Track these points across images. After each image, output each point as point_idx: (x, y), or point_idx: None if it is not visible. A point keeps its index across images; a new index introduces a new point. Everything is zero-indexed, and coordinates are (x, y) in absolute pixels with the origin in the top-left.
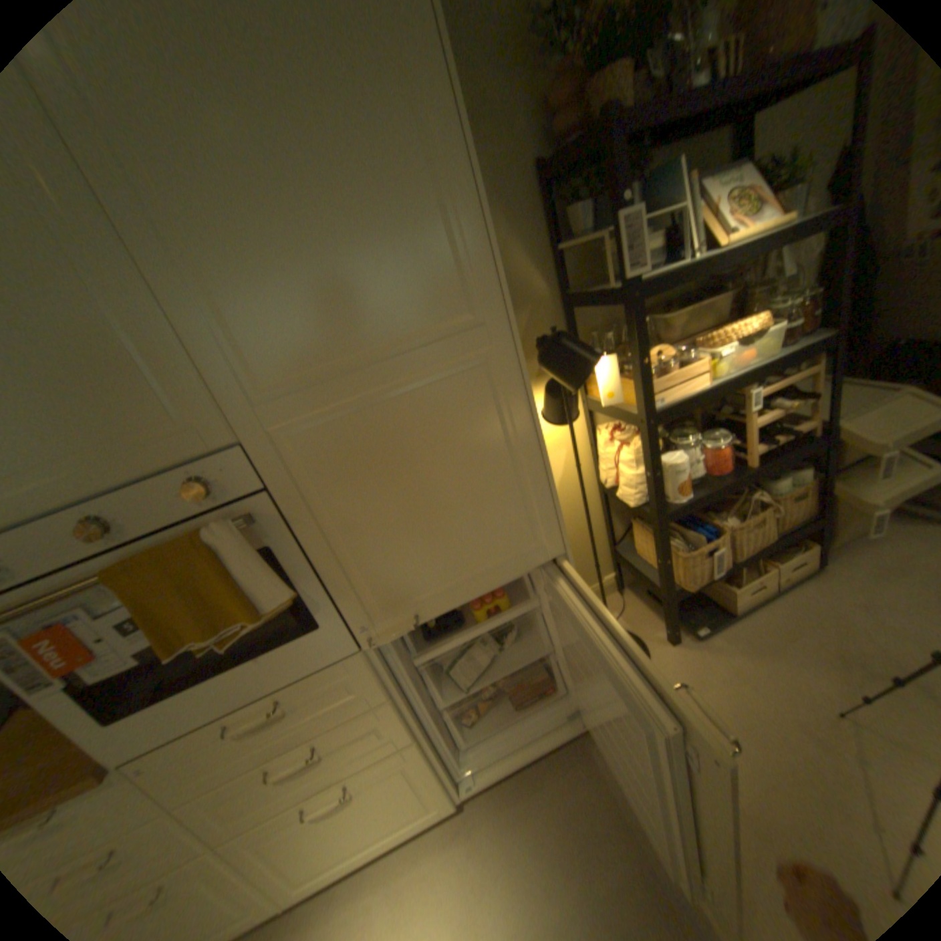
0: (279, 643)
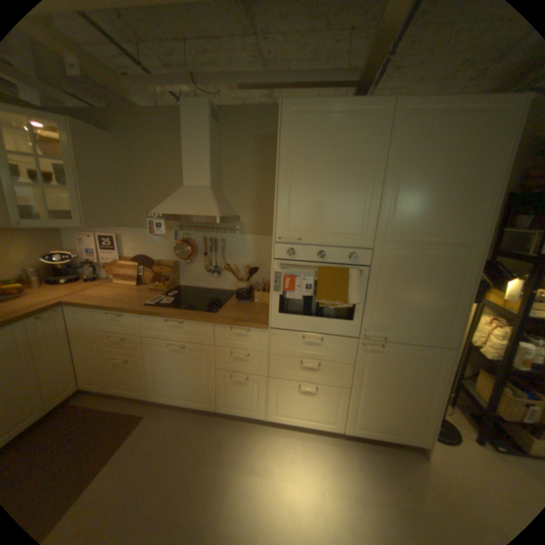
0: (338, 319)
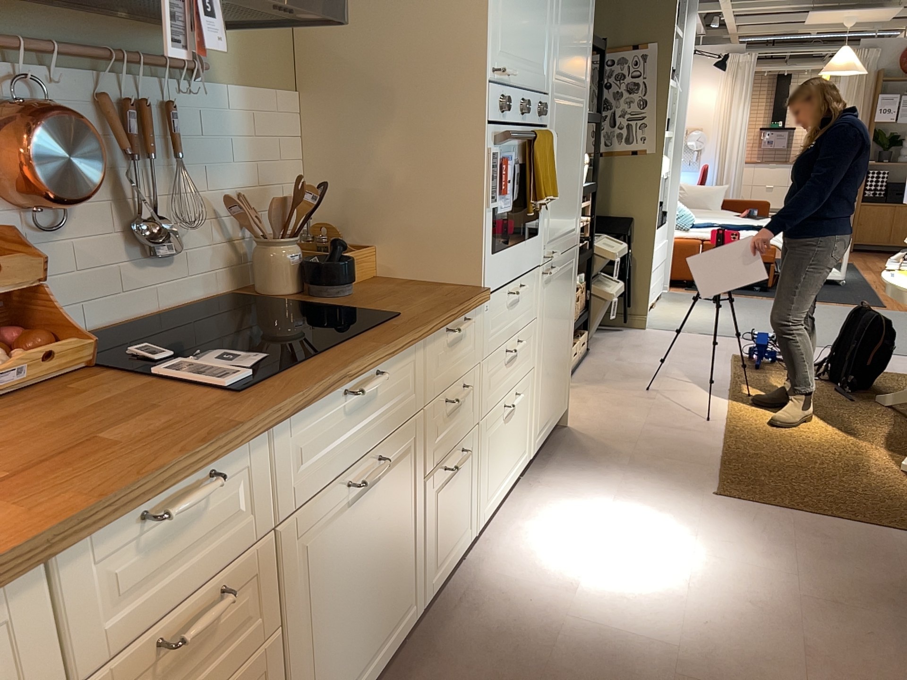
0: (527, 238)
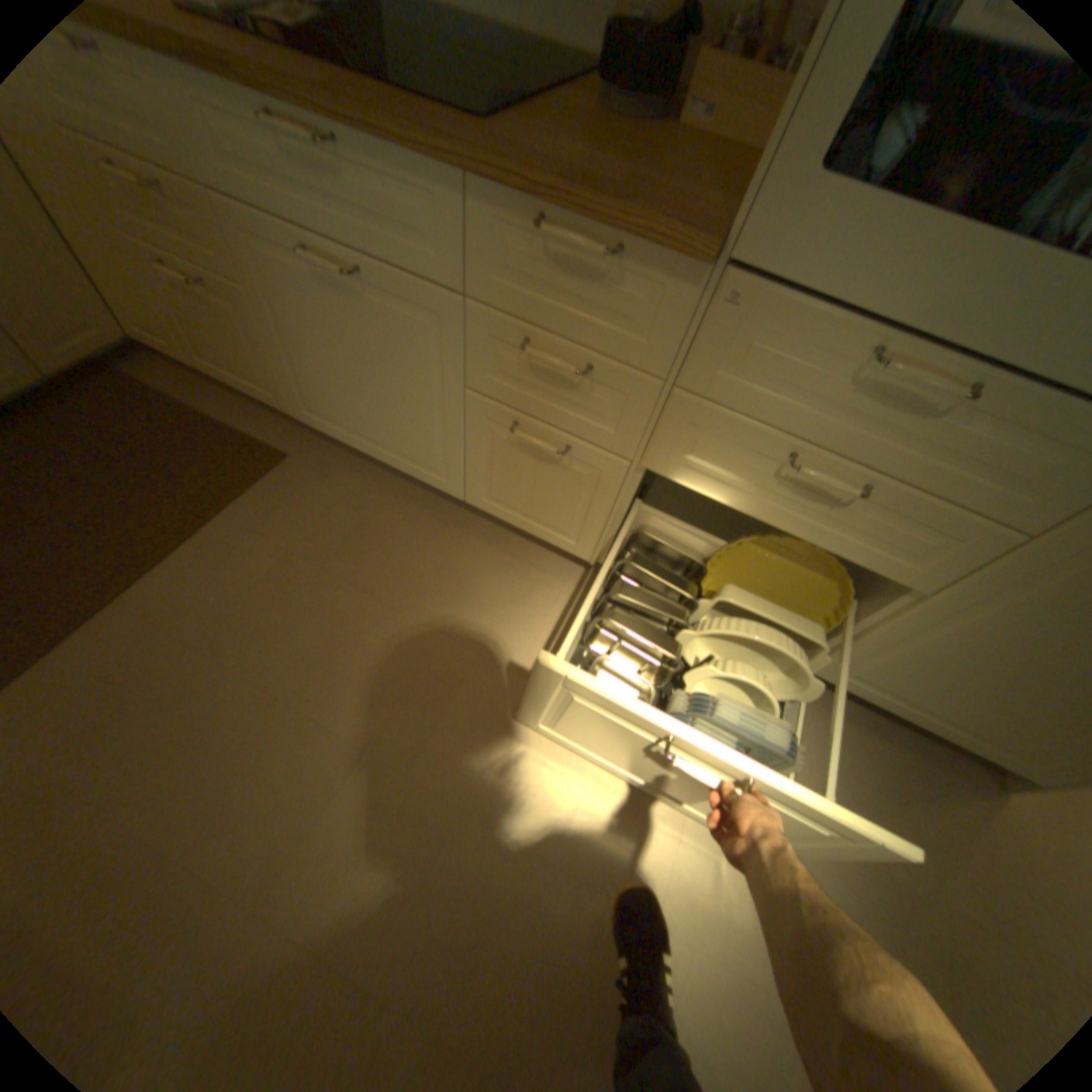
0: None
